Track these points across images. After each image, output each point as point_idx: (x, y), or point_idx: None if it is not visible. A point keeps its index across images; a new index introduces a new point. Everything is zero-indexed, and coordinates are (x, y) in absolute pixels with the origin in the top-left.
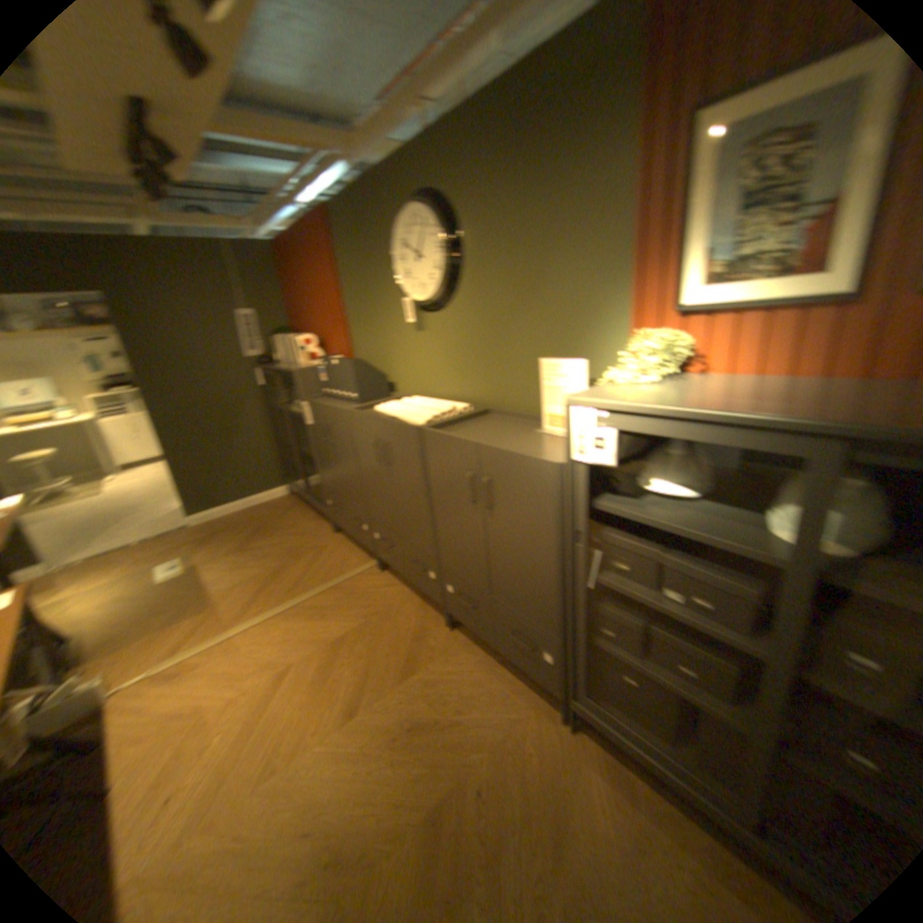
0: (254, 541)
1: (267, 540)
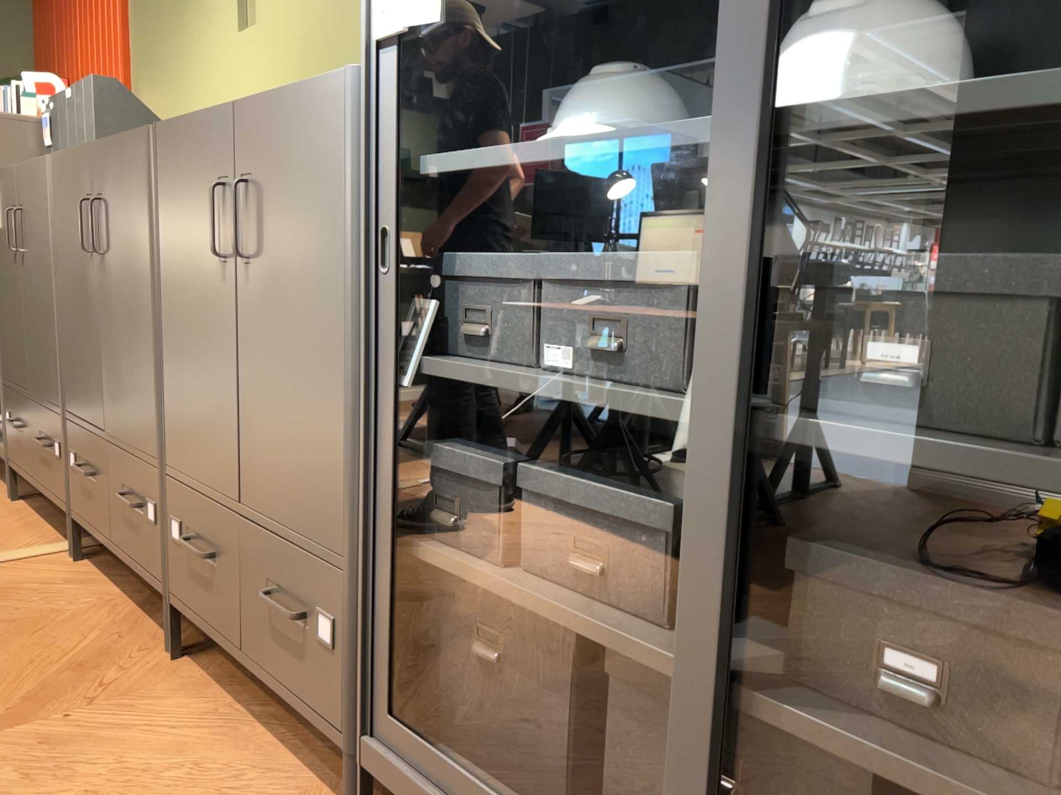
0: None
1: None
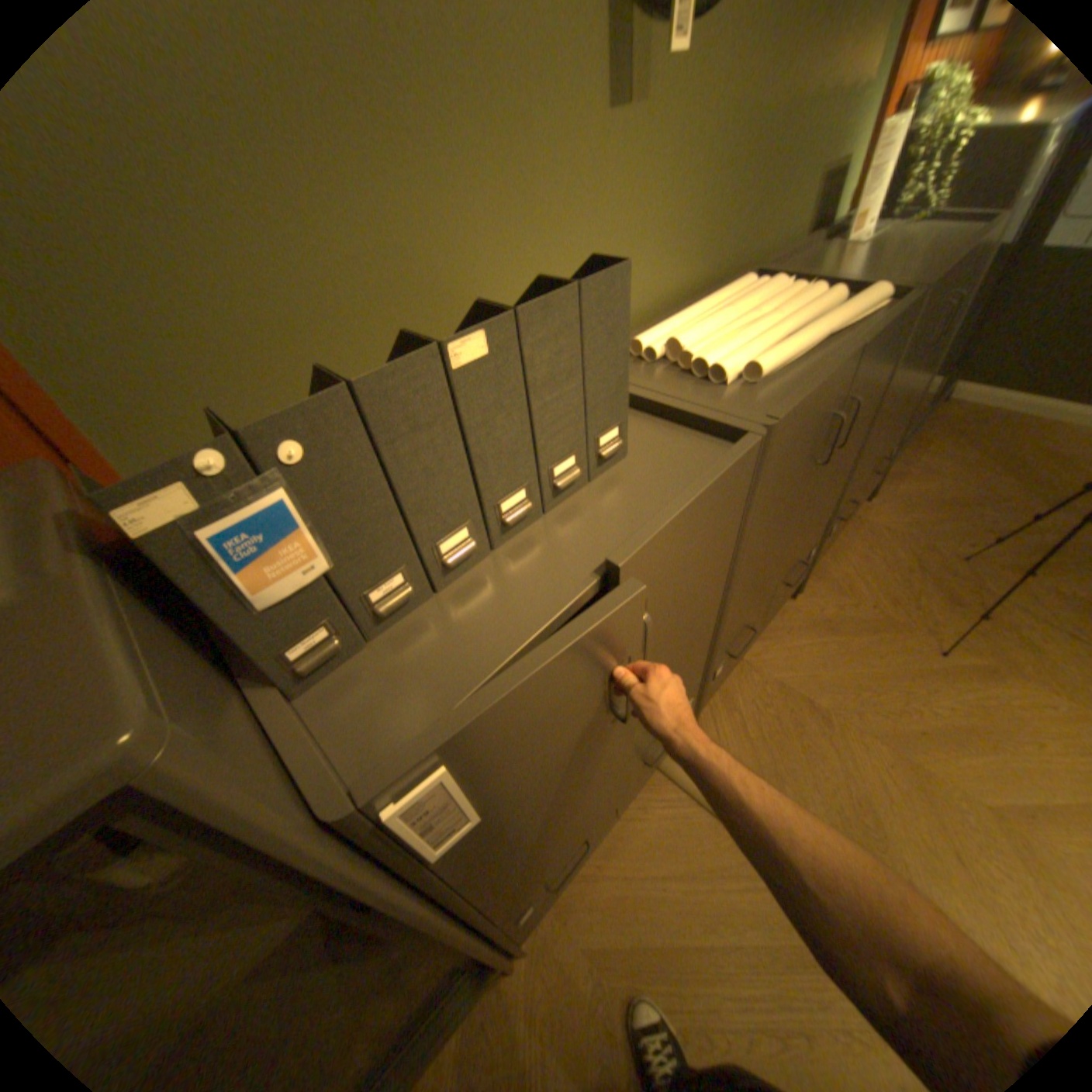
0: None
1: None
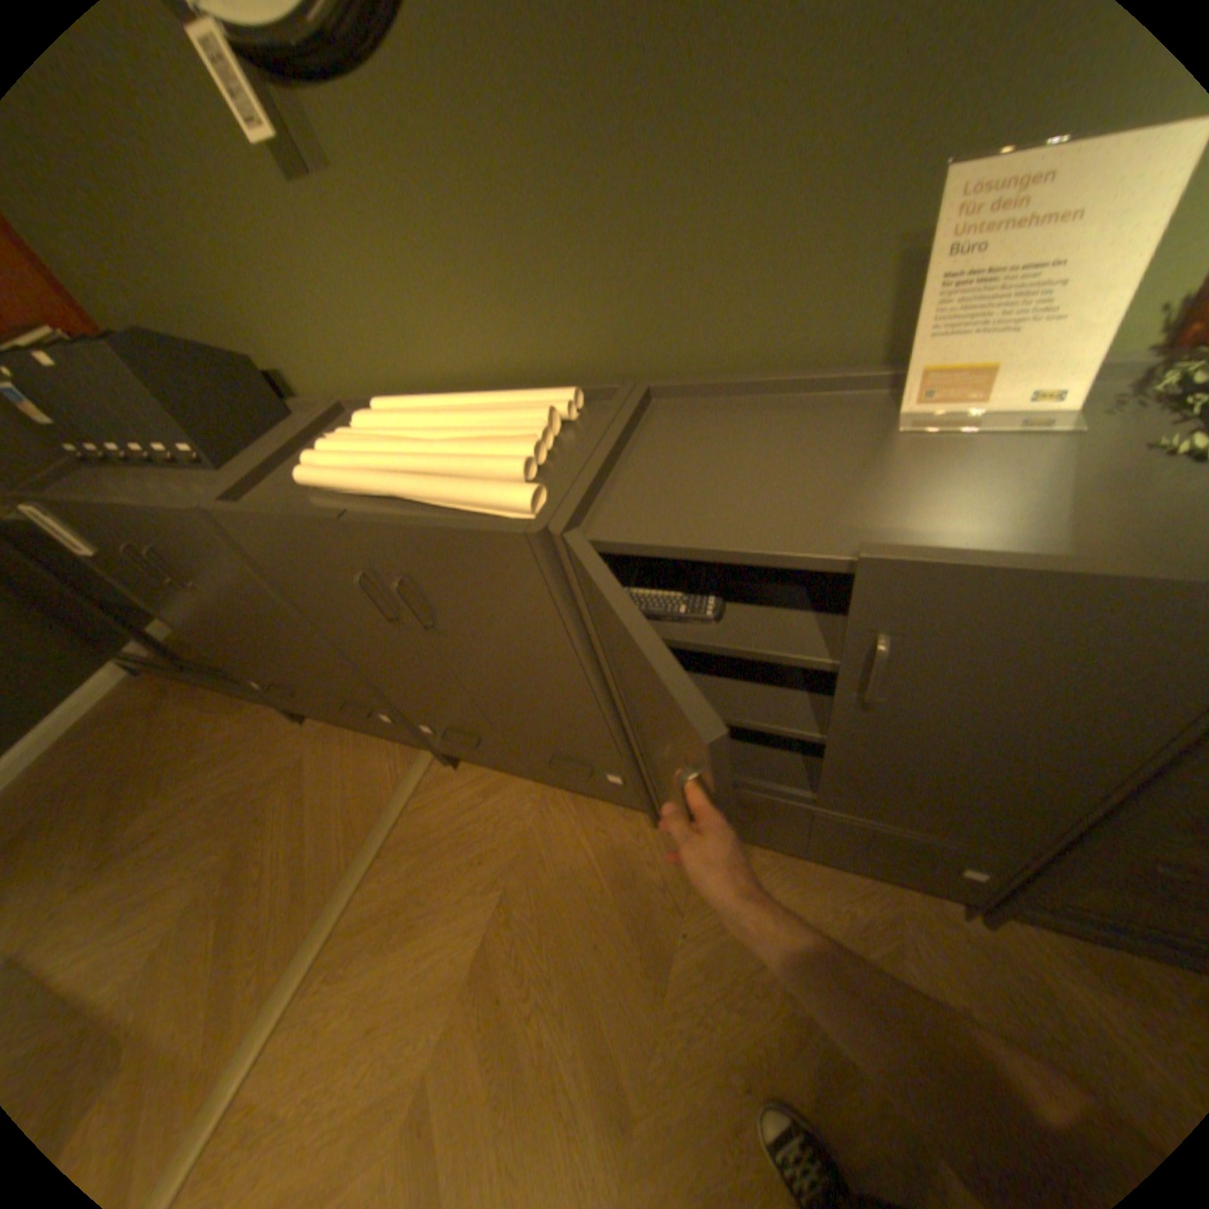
0: (127, 818)
1: (156, 802)
